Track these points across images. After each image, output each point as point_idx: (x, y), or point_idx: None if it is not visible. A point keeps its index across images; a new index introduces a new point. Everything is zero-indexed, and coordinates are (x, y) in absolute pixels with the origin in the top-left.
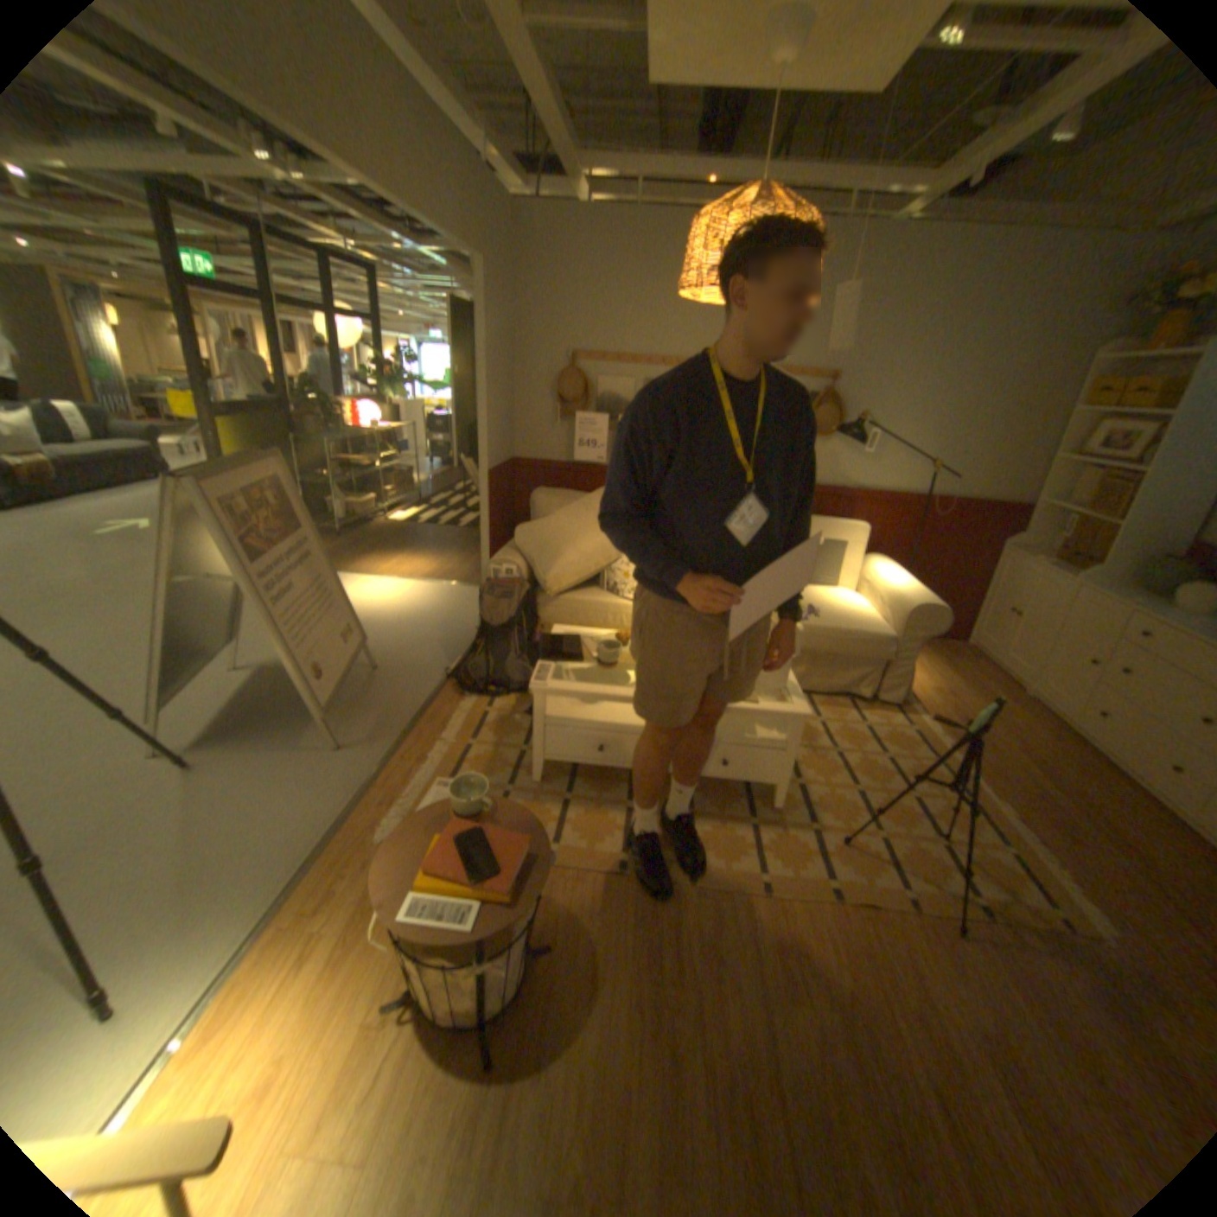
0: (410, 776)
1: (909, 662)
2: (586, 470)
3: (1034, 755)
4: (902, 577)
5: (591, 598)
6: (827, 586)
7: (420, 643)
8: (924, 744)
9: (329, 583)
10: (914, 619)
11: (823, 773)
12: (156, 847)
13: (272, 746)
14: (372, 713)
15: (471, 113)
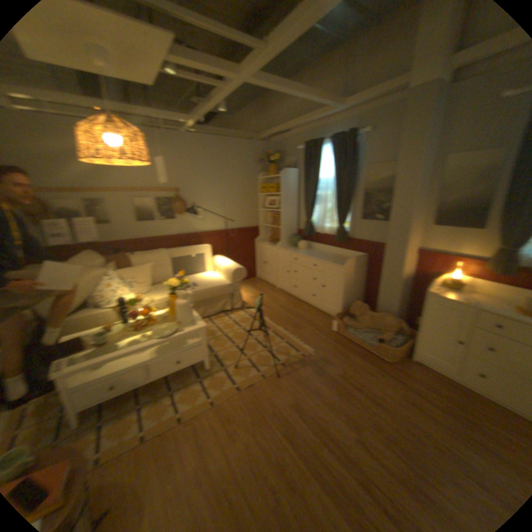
0: None
1: (237, 291)
2: (57, 249)
3: (282, 307)
4: (225, 261)
5: (81, 315)
6: (200, 273)
7: None
8: (251, 318)
9: None
10: (233, 275)
11: (220, 346)
12: None
13: None
14: None
15: None
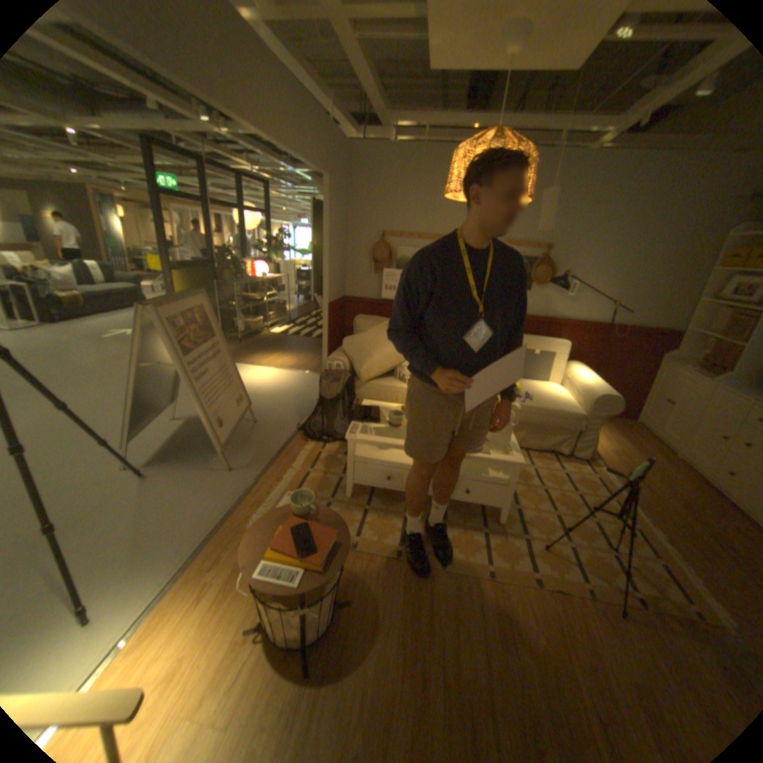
0: (271, 489)
1: (595, 432)
2: (389, 304)
3: (681, 498)
4: (592, 377)
5: (388, 383)
6: (541, 381)
7: (284, 408)
8: (604, 487)
9: (230, 369)
10: (598, 404)
11: (534, 502)
12: (121, 523)
13: (192, 466)
14: (252, 449)
15: (325, 90)
